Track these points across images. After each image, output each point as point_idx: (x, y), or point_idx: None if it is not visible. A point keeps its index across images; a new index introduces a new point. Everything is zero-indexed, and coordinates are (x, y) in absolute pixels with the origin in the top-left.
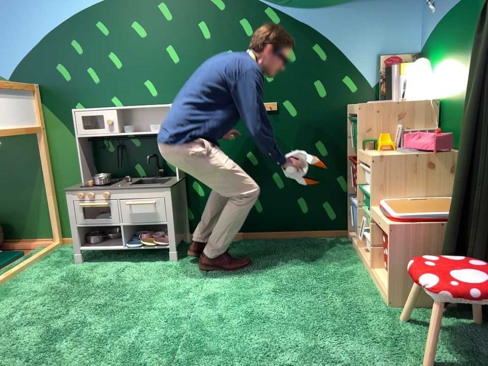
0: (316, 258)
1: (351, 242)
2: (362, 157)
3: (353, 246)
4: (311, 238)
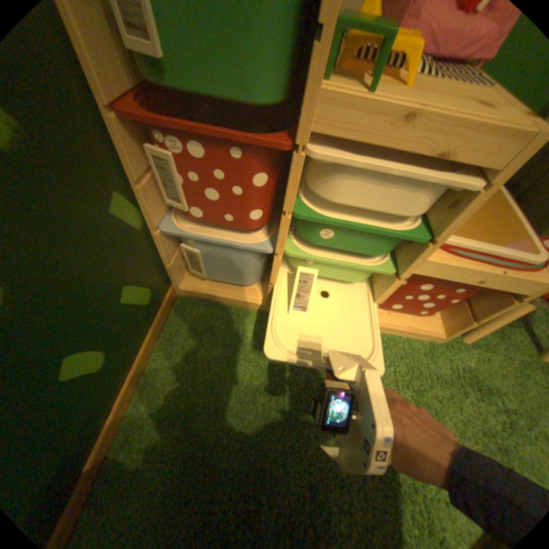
0: (272, 395)
1: (214, 300)
2: (380, 127)
3: (234, 305)
4: (149, 367)
